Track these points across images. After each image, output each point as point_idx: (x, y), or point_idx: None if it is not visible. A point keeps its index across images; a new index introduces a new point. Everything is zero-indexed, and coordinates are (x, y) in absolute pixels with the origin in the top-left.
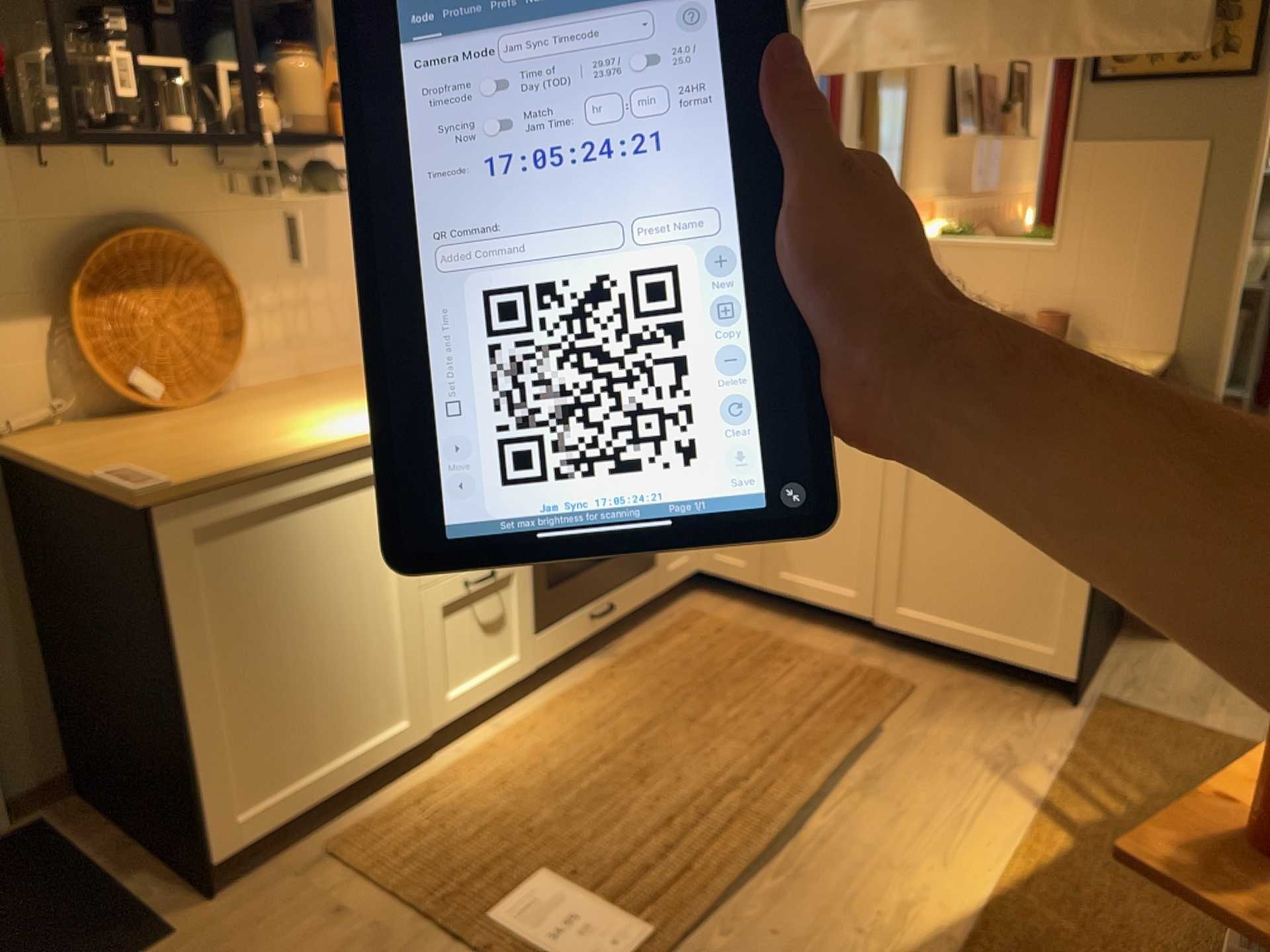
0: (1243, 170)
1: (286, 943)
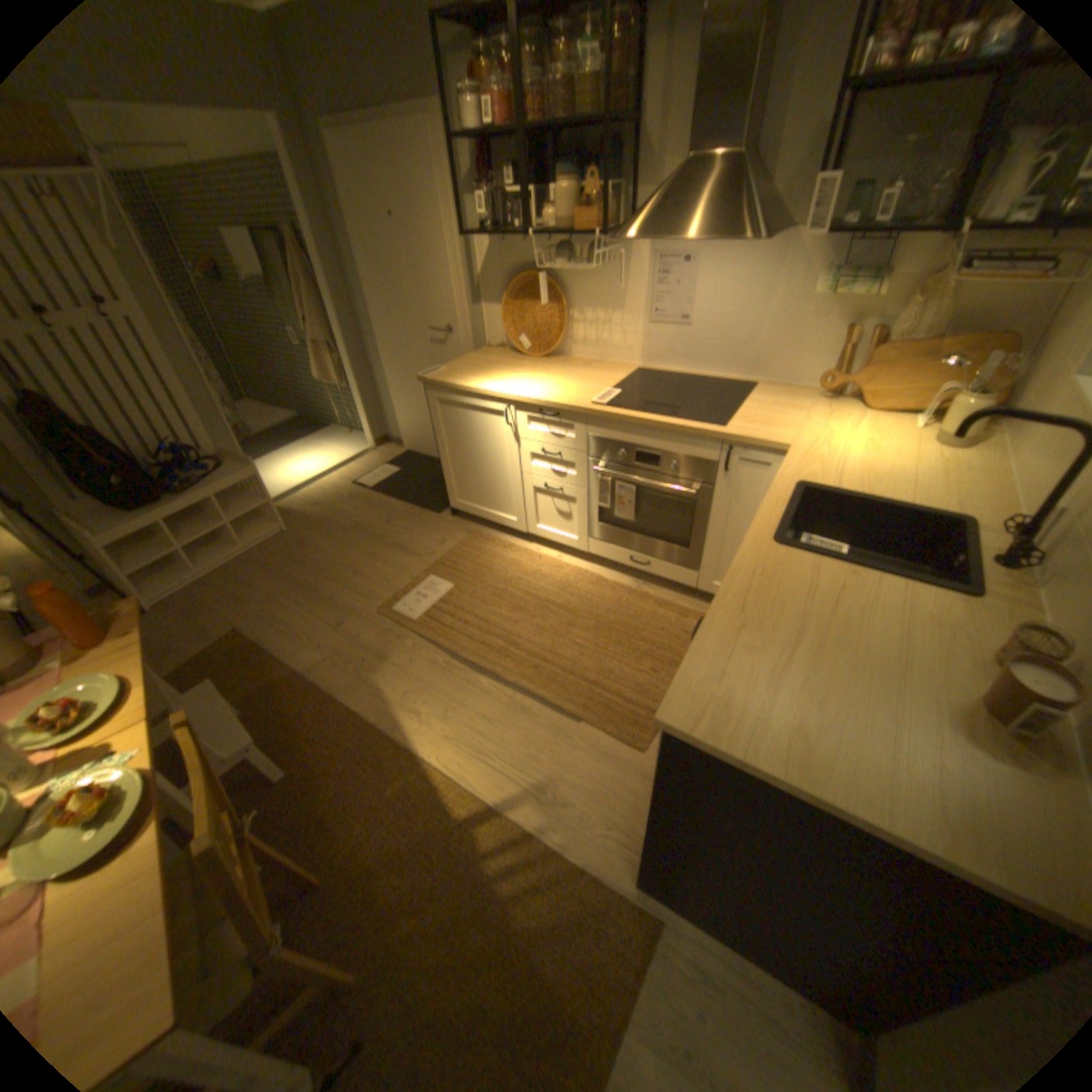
0: None
1: (431, 535)
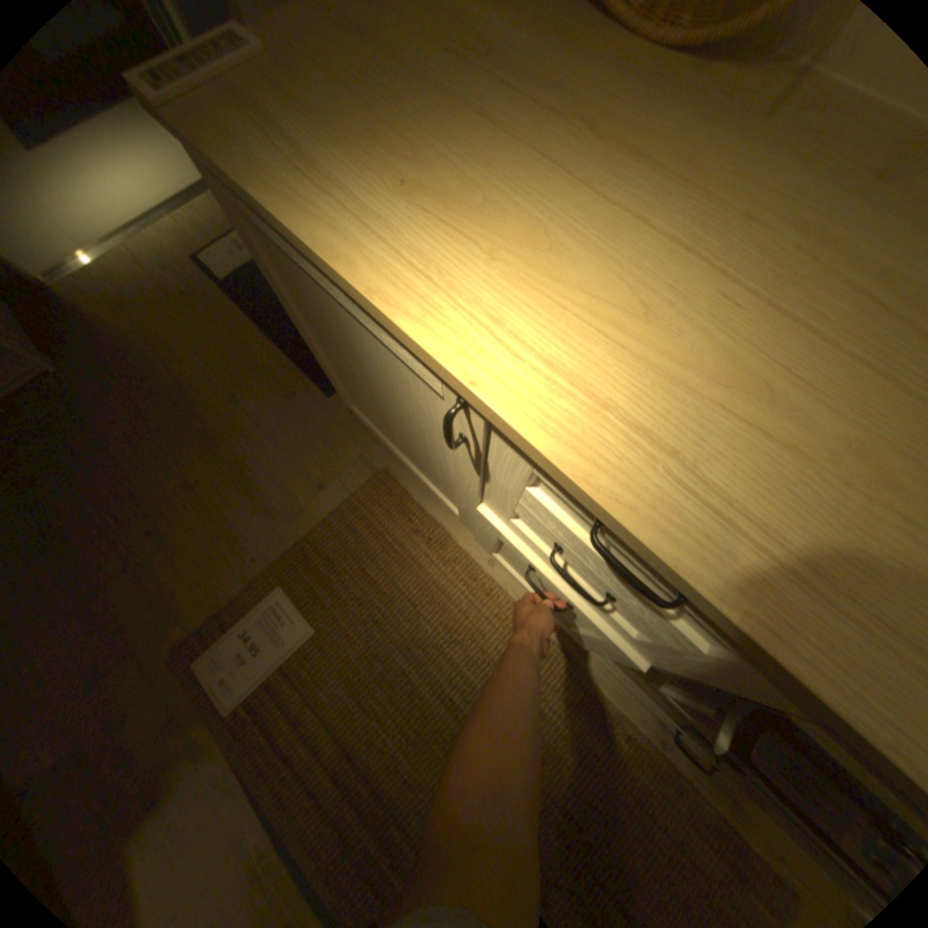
0: None
1: (303, 459)
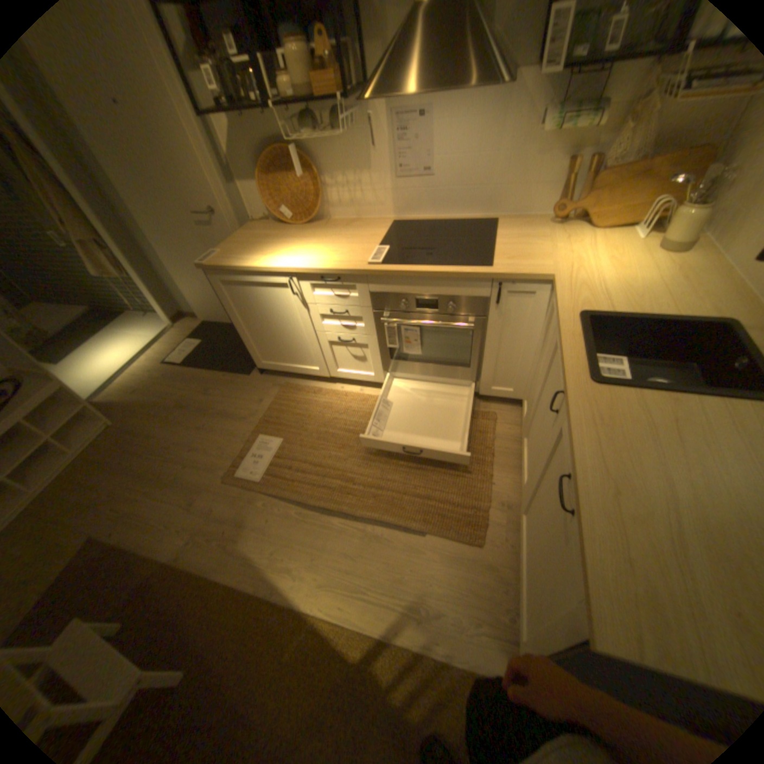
0: None
1: (248, 396)
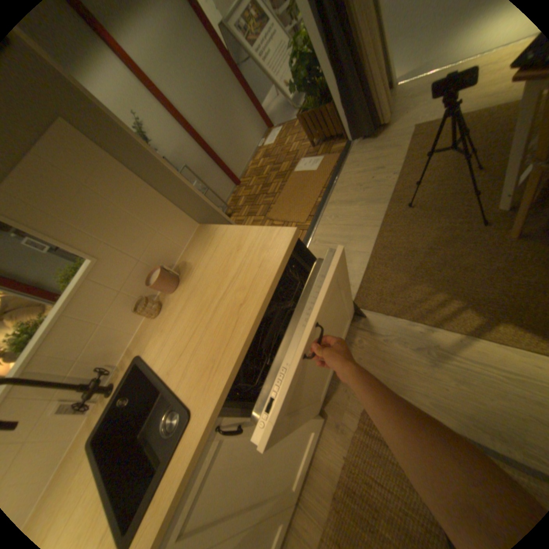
0: (103, 125)
1: None
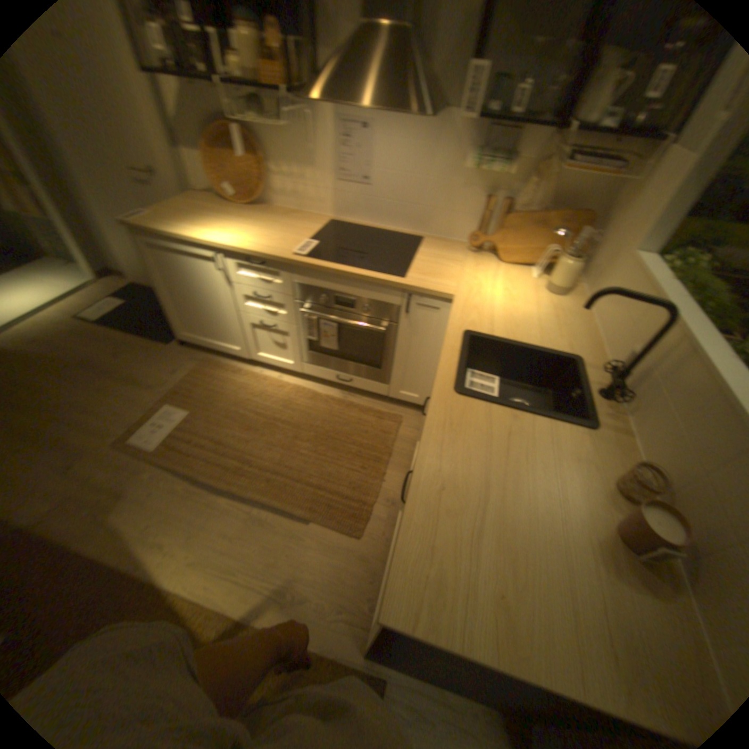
0: None
1: (158, 367)
